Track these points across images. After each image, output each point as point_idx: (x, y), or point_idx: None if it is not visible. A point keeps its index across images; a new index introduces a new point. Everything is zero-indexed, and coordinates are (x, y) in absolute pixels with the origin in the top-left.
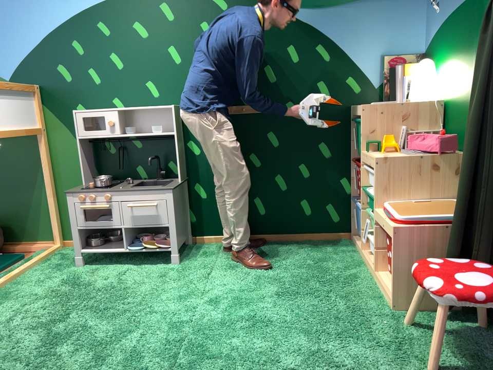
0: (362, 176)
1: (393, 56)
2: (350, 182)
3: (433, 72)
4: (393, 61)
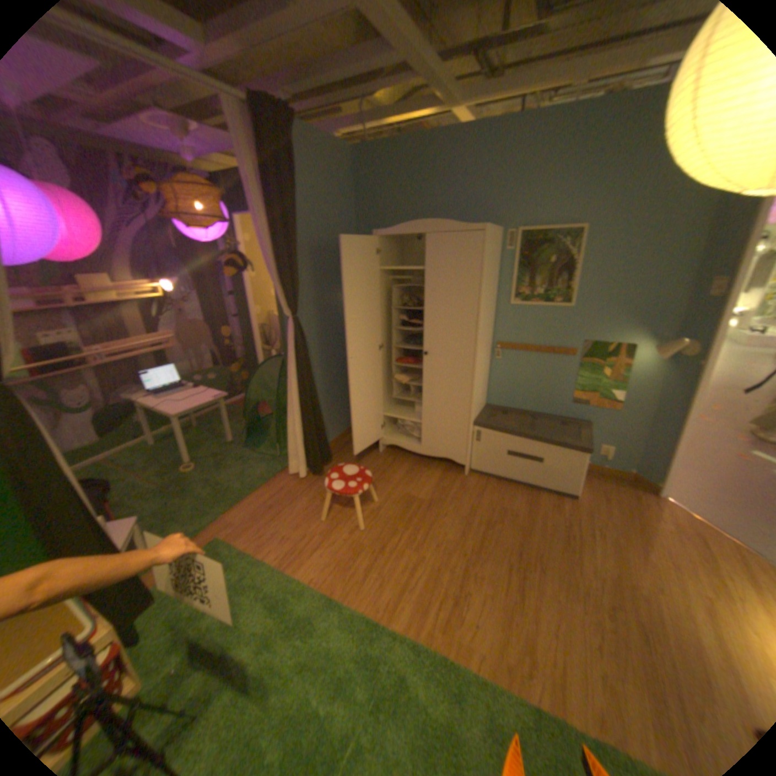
0: None
1: None
2: None
3: None
4: None
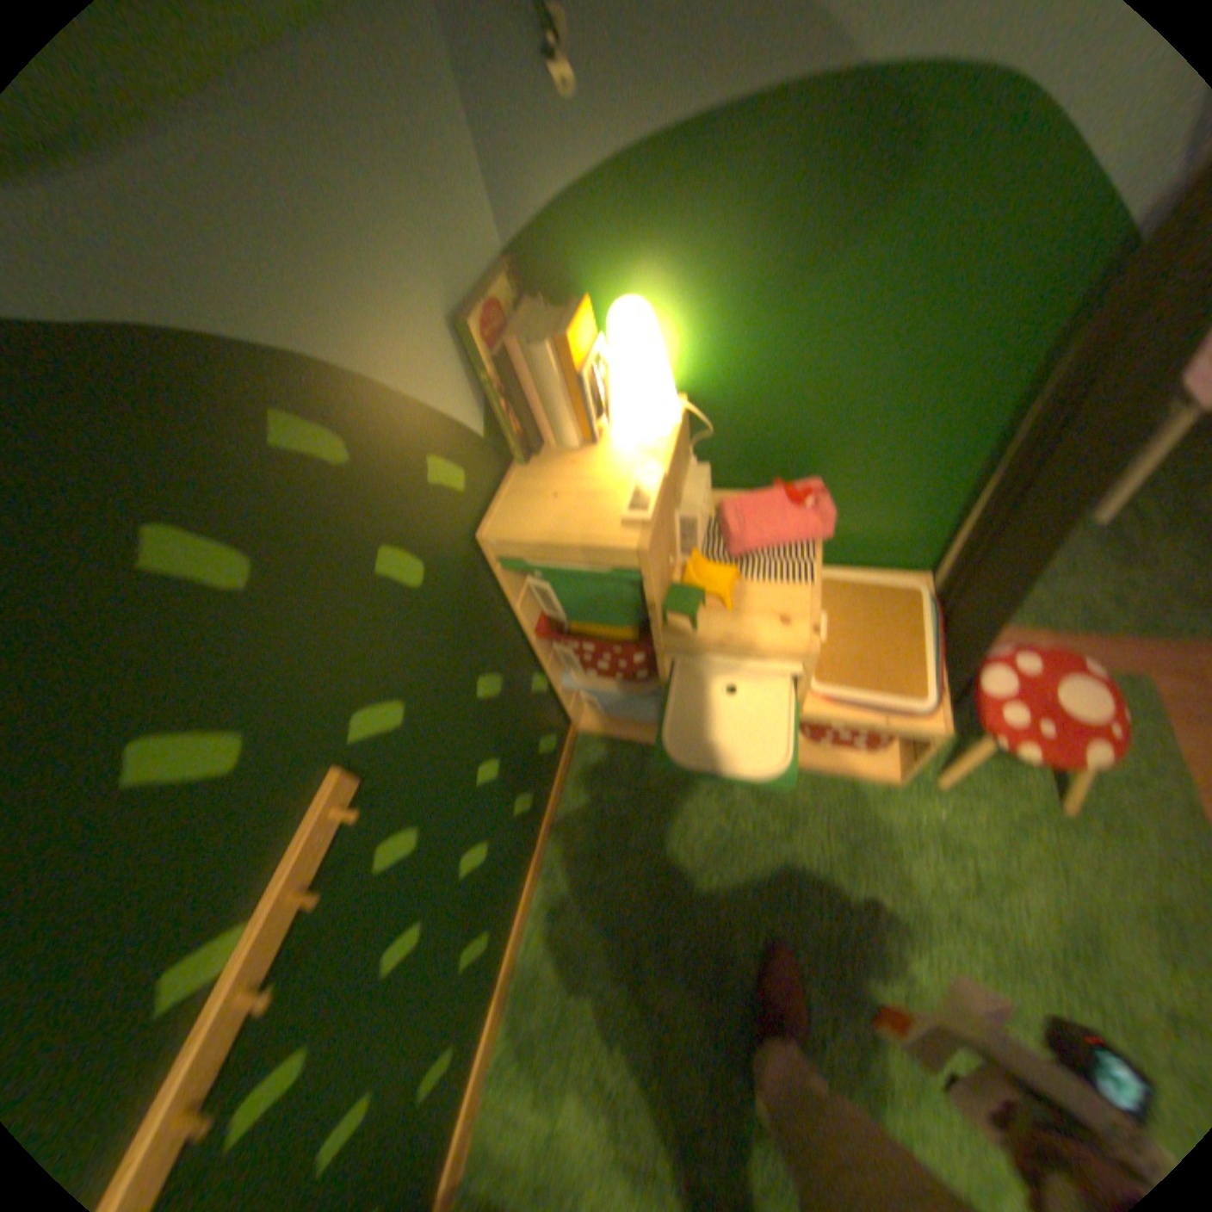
0: (666, 666)
1: (484, 308)
2: (545, 671)
3: (660, 335)
4: (490, 325)
